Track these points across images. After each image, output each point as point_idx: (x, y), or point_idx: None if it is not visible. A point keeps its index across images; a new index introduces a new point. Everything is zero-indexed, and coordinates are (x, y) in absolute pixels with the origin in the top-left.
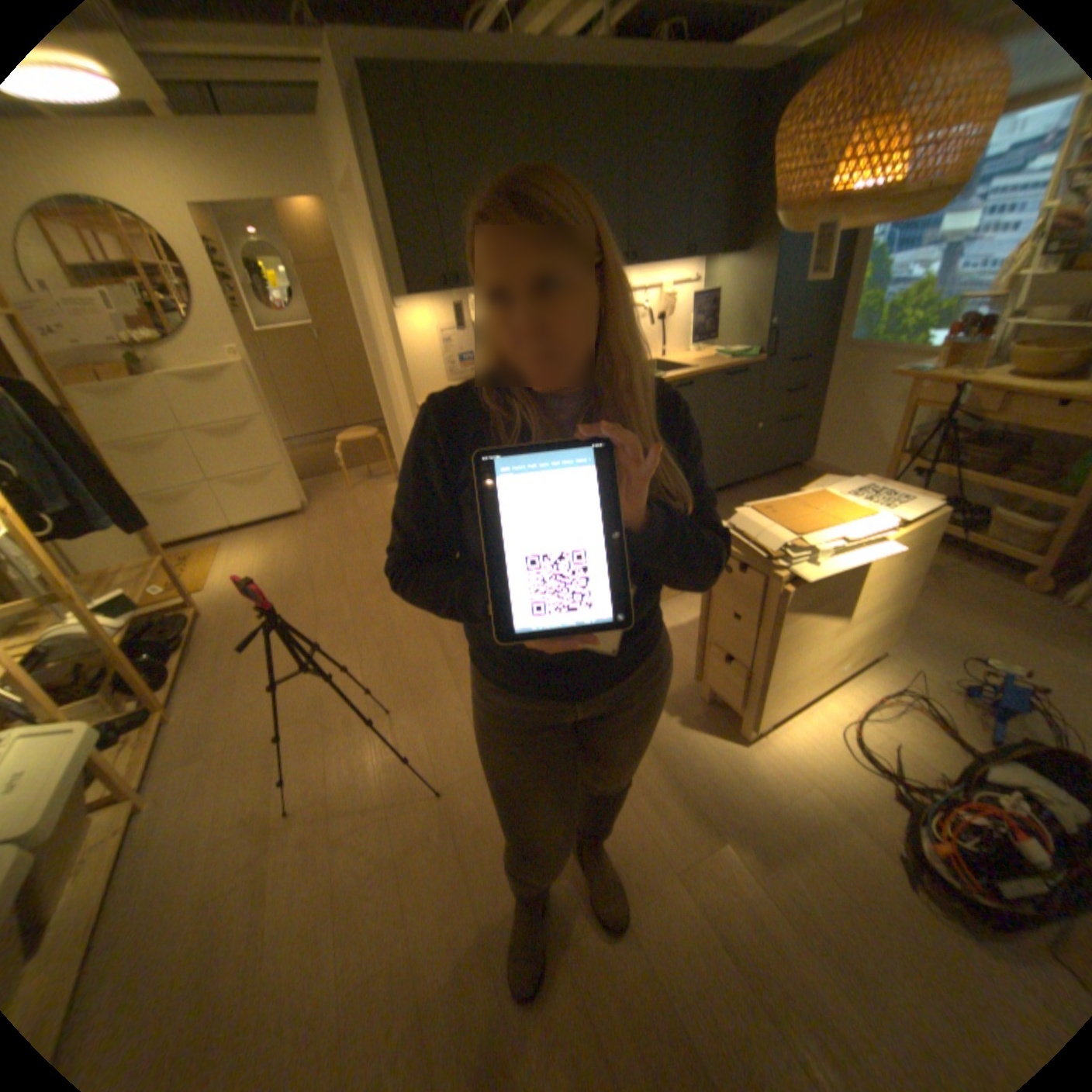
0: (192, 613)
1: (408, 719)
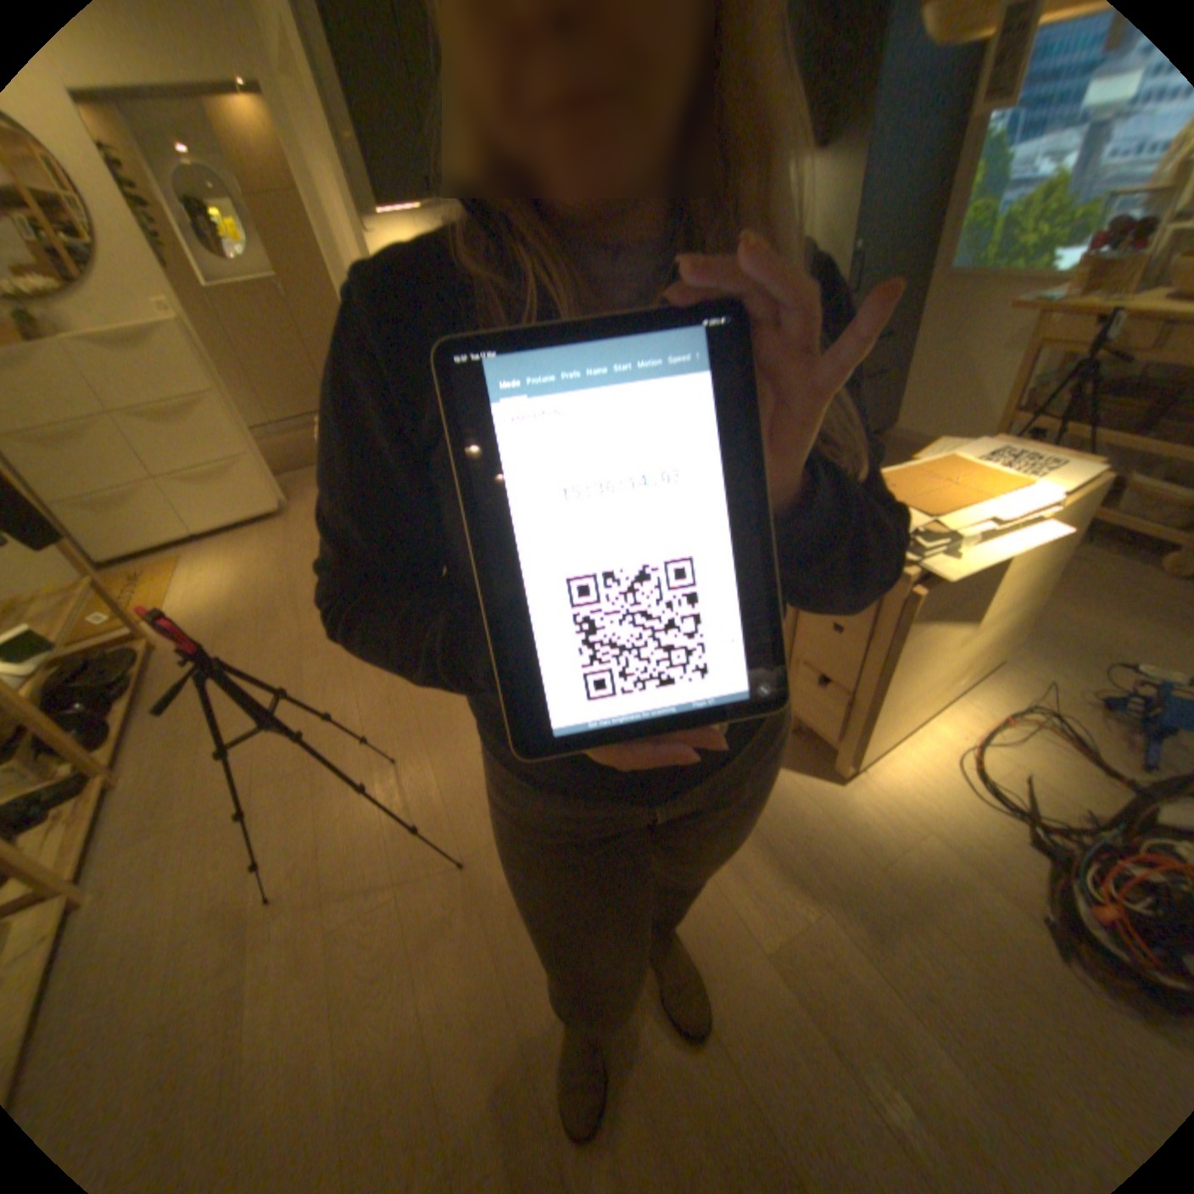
0: (144, 646)
1: (419, 768)
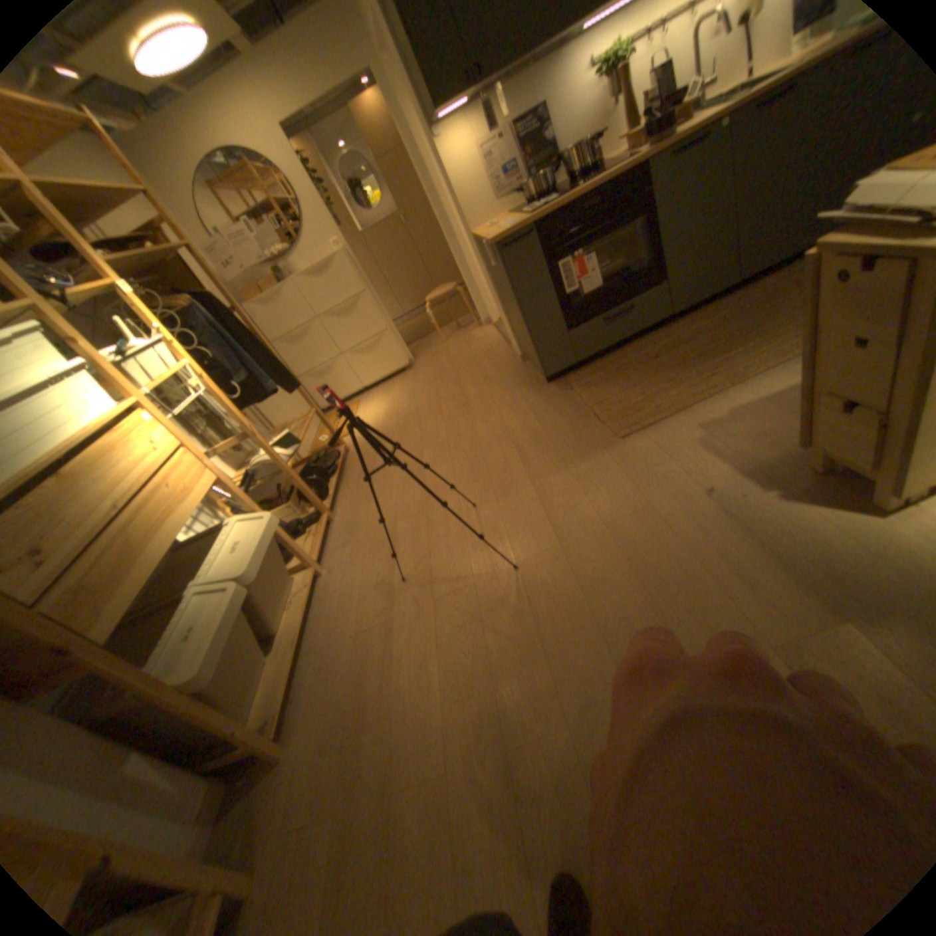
0: (342, 446)
1: (489, 507)
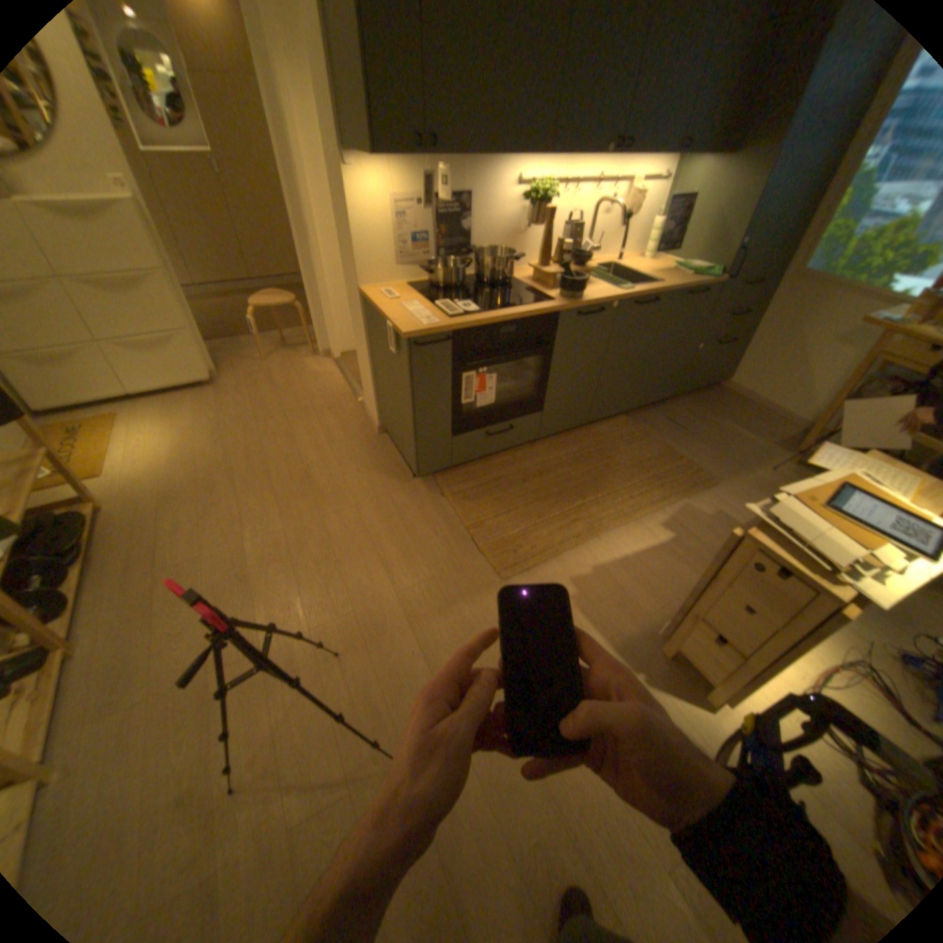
0: (91, 509)
1: (360, 662)
